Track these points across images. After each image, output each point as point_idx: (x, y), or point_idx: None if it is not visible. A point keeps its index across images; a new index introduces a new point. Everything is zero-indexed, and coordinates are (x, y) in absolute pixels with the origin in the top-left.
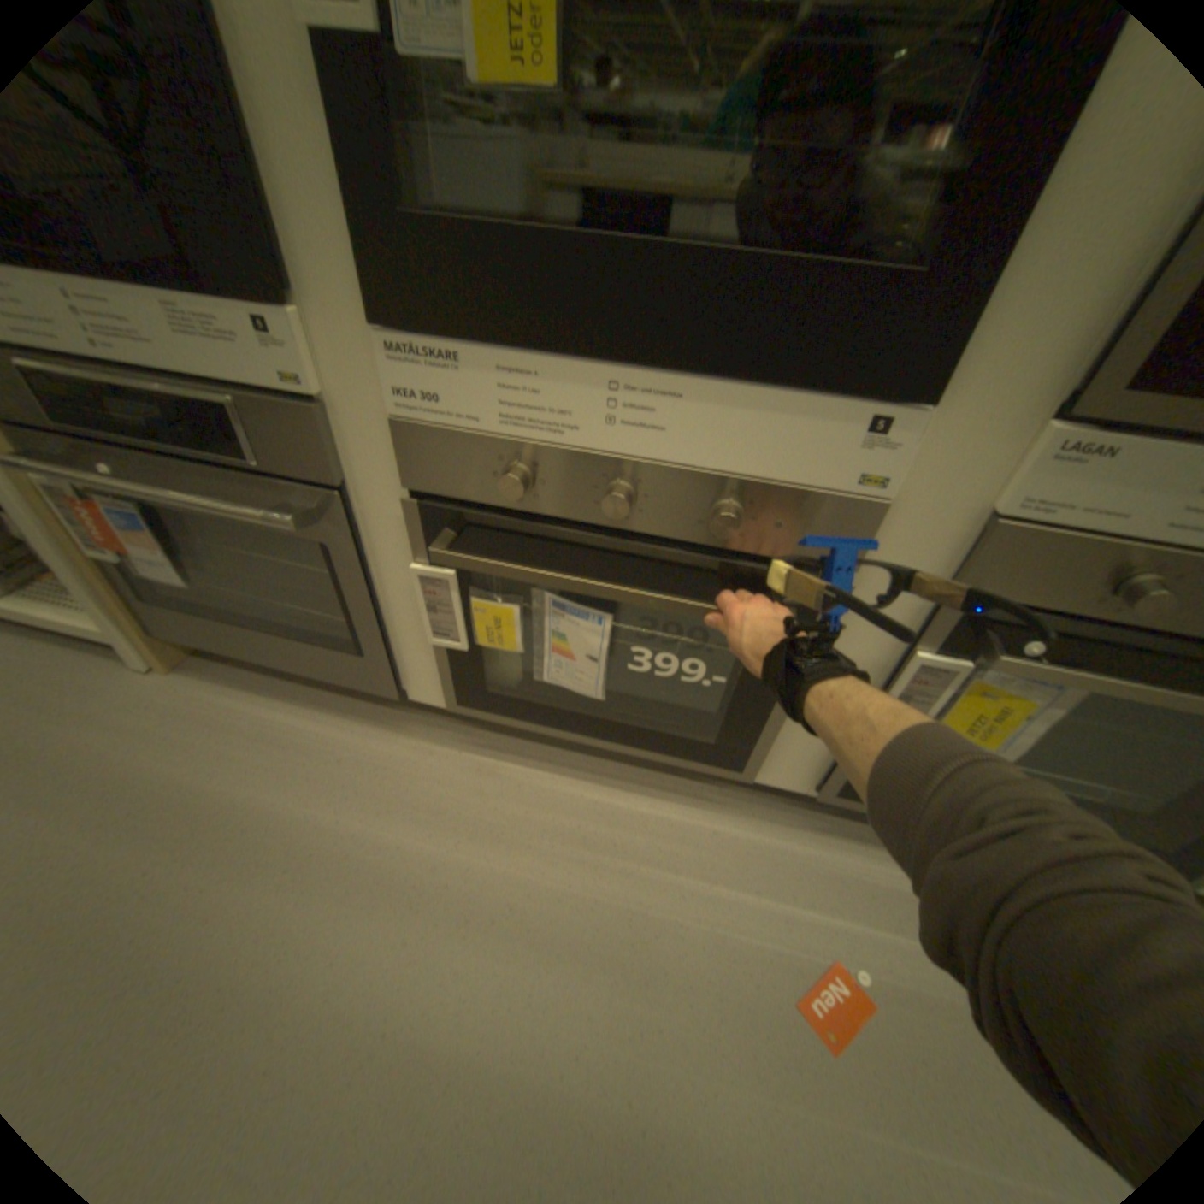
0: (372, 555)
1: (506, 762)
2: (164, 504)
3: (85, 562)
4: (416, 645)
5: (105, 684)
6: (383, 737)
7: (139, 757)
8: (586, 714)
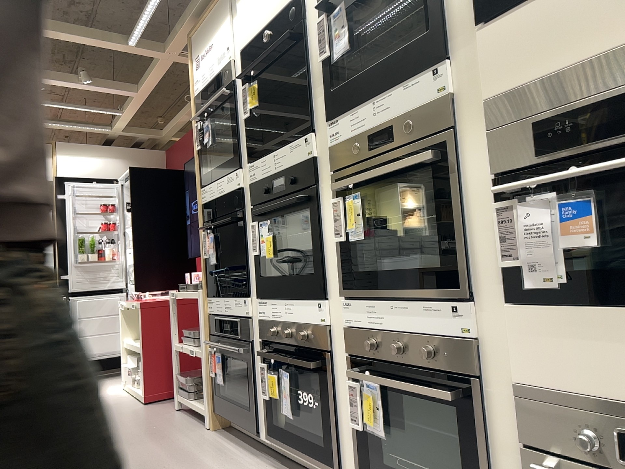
0: (255, 366)
1: None
2: (225, 355)
3: (209, 379)
4: (262, 407)
5: (196, 429)
6: (249, 457)
7: (188, 445)
8: (295, 437)
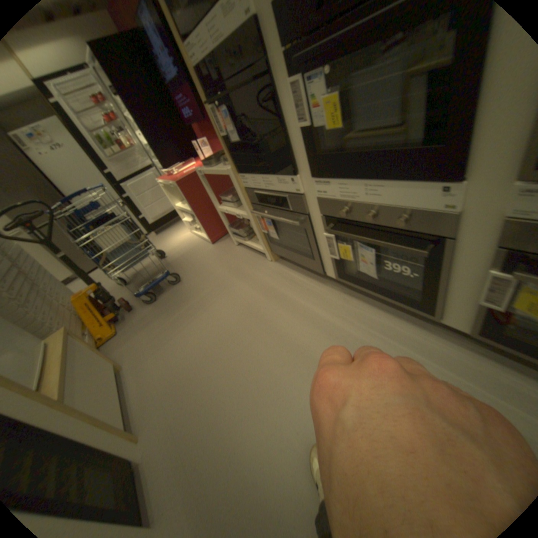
0: (315, 231)
1: (352, 299)
2: (274, 219)
3: (260, 233)
4: (326, 258)
5: (262, 263)
6: (319, 286)
7: (266, 280)
8: (375, 285)
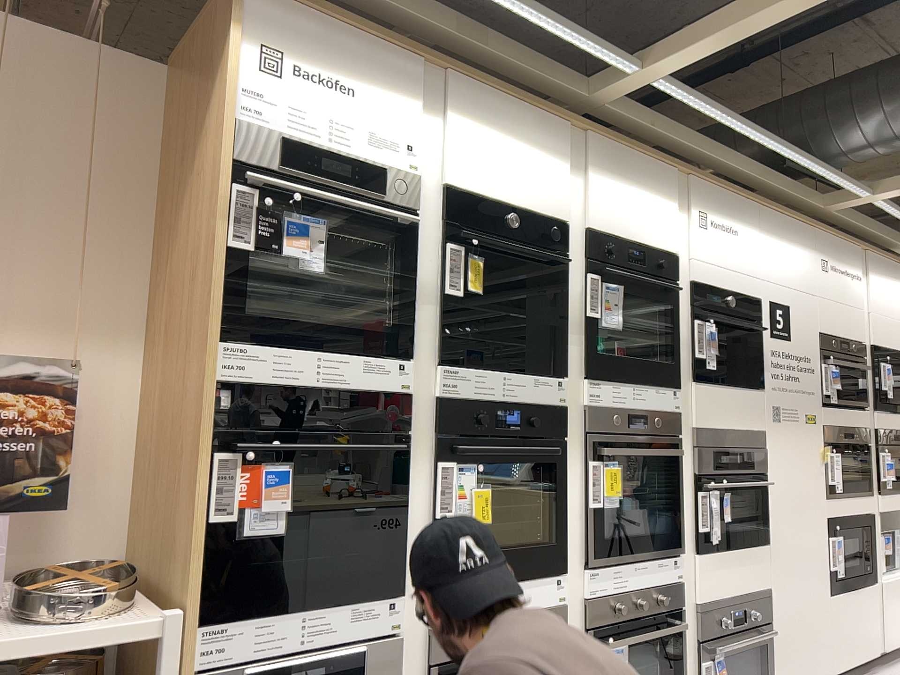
0: None
1: None
2: None
3: None
4: None
5: None
6: None
7: None
8: None
